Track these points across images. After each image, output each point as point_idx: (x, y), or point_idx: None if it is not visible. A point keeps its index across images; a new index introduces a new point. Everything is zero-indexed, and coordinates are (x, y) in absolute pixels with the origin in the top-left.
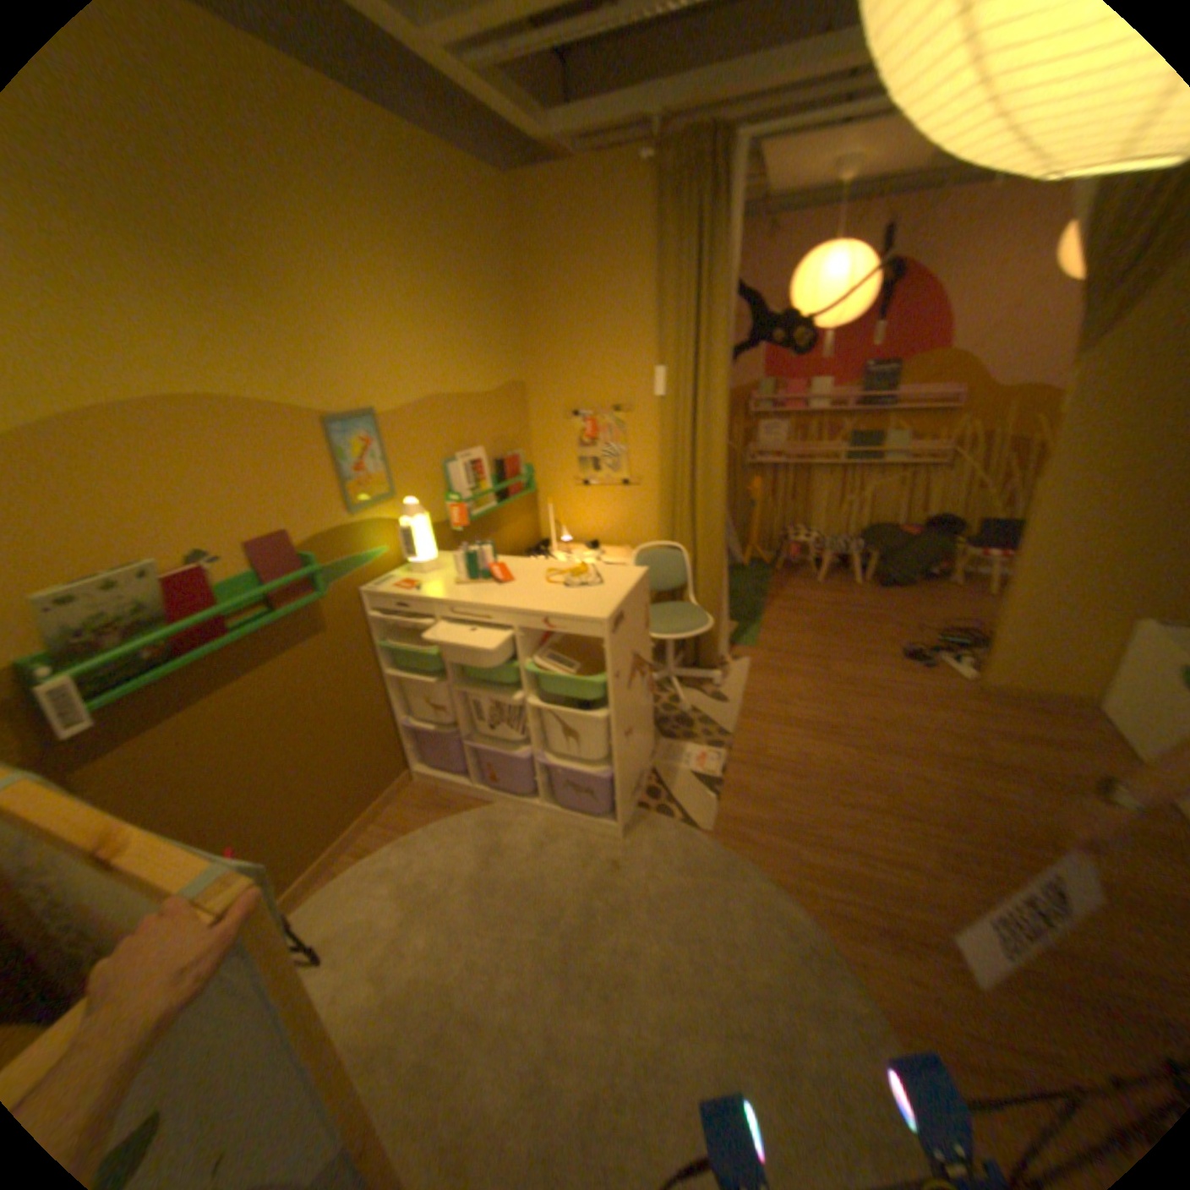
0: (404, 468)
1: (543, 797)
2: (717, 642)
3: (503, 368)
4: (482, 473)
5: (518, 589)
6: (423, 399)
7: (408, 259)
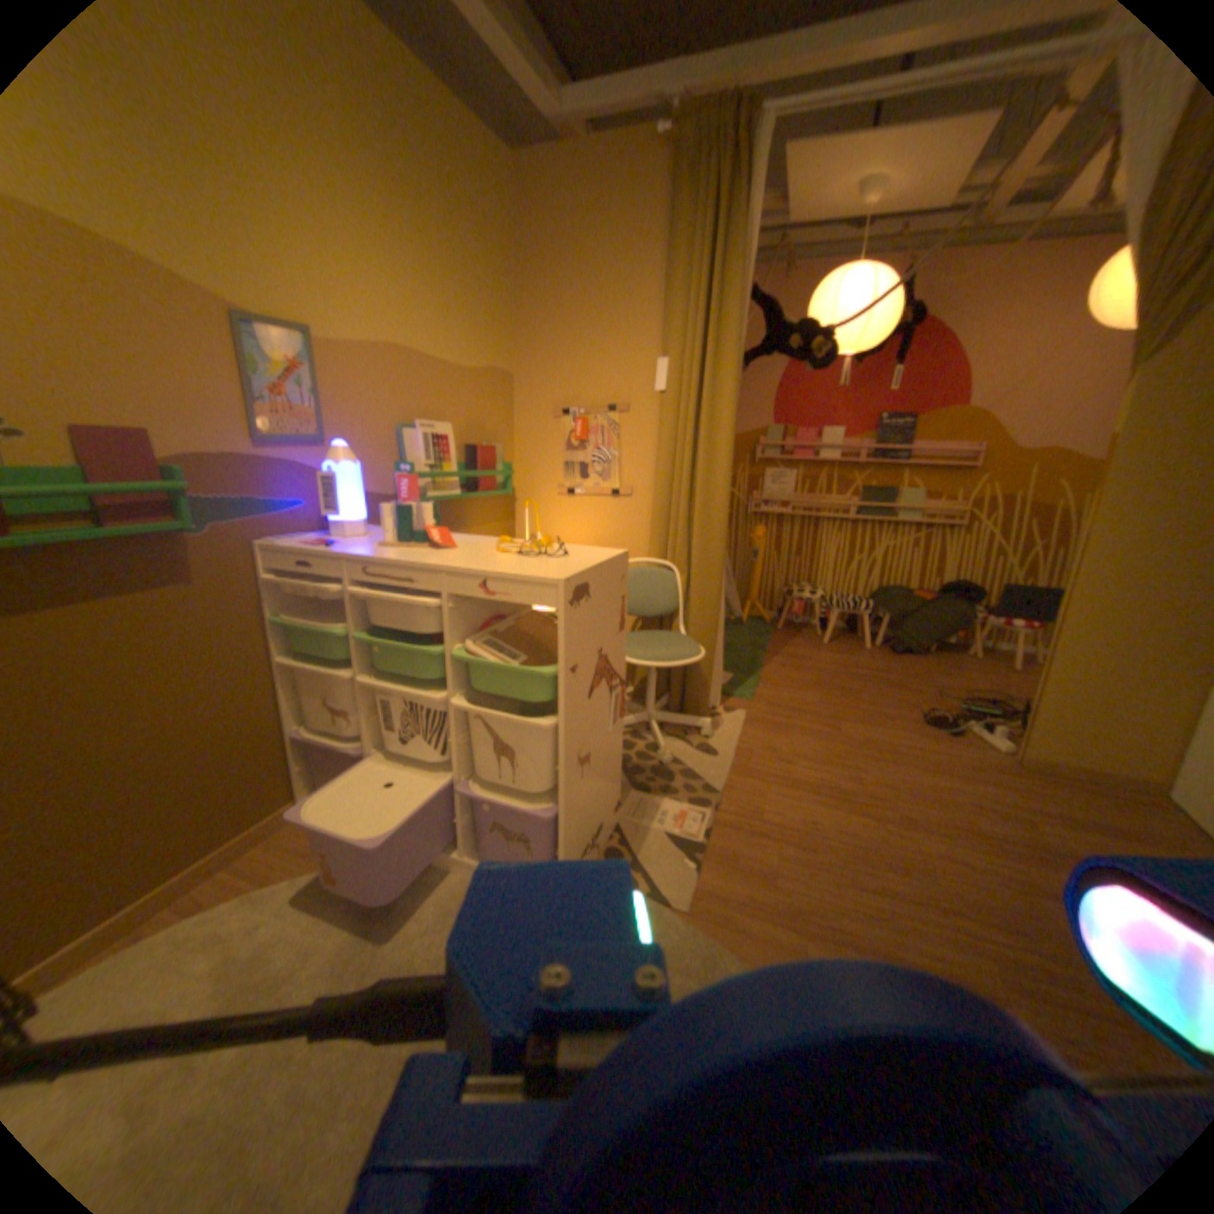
0: (346, 416)
1: (466, 848)
2: (710, 687)
3: (490, 350)
4: (449, 455)
5: (460, 555)
6: (384, 346)
7: (386, 185)
